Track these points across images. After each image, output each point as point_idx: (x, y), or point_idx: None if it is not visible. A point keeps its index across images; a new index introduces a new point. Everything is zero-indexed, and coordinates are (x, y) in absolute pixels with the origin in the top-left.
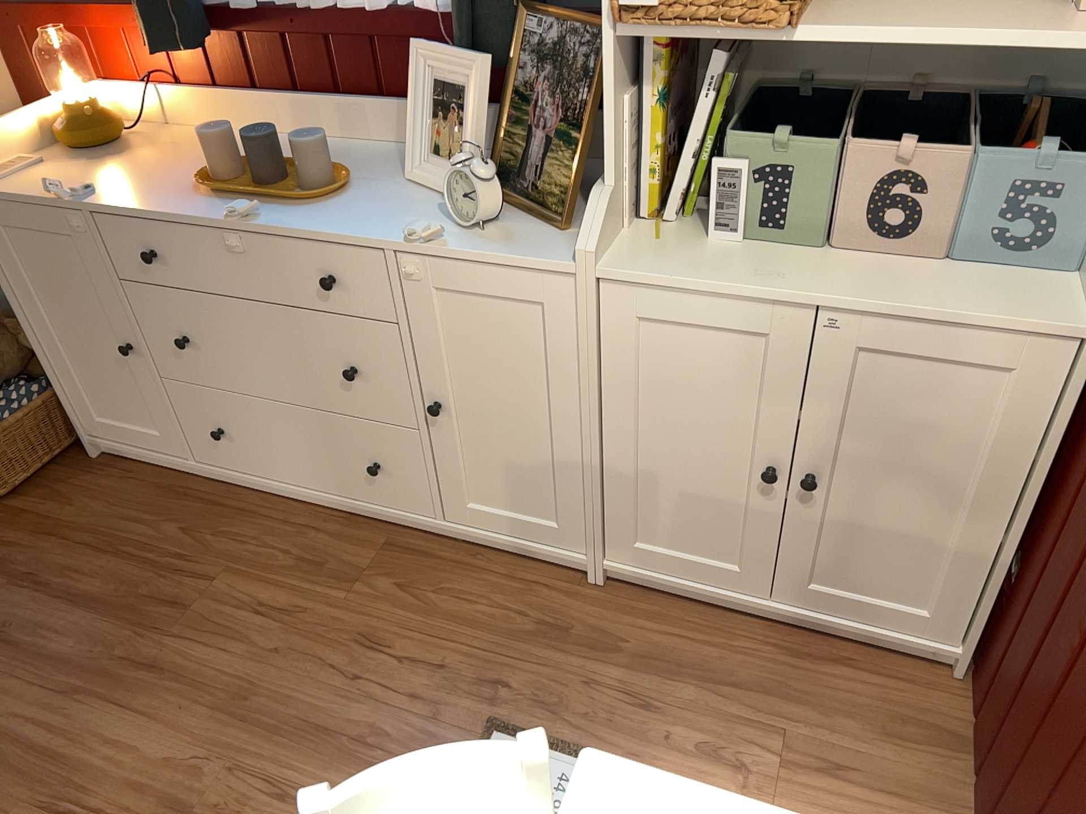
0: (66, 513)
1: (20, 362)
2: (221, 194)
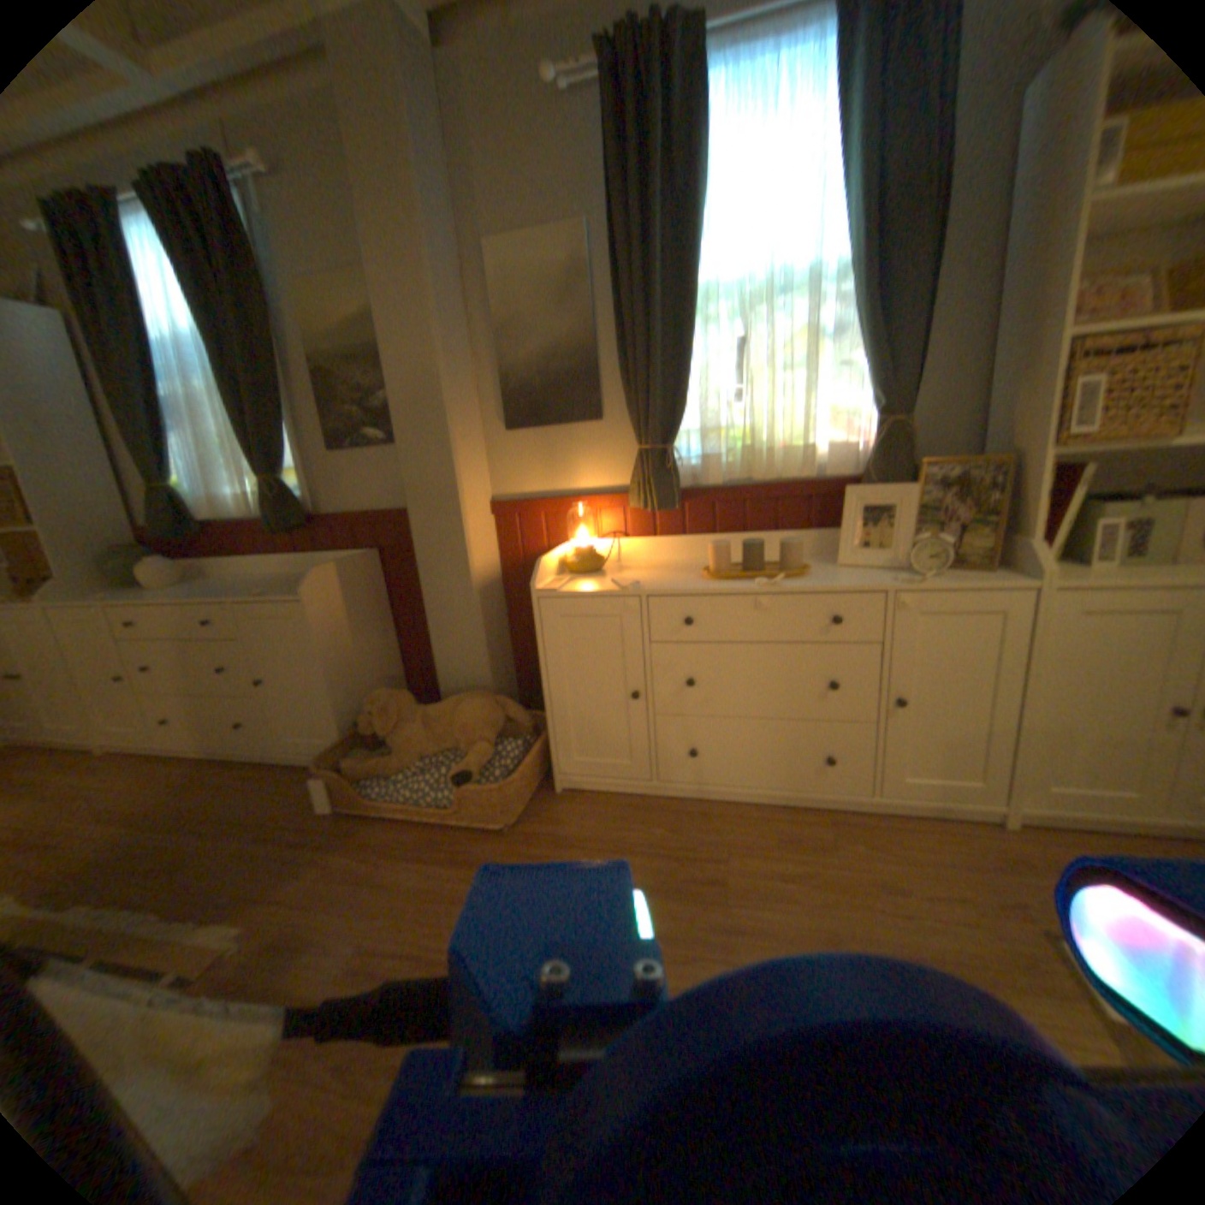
0: (557, 835)
1: (498, 724)
2: (726, 575)
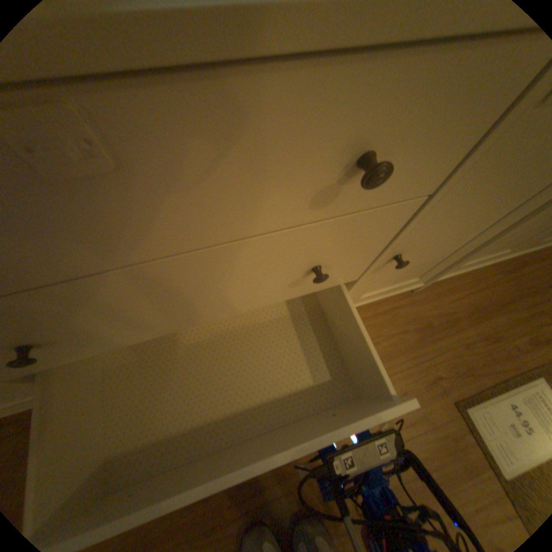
0: None
1: None
2: None
